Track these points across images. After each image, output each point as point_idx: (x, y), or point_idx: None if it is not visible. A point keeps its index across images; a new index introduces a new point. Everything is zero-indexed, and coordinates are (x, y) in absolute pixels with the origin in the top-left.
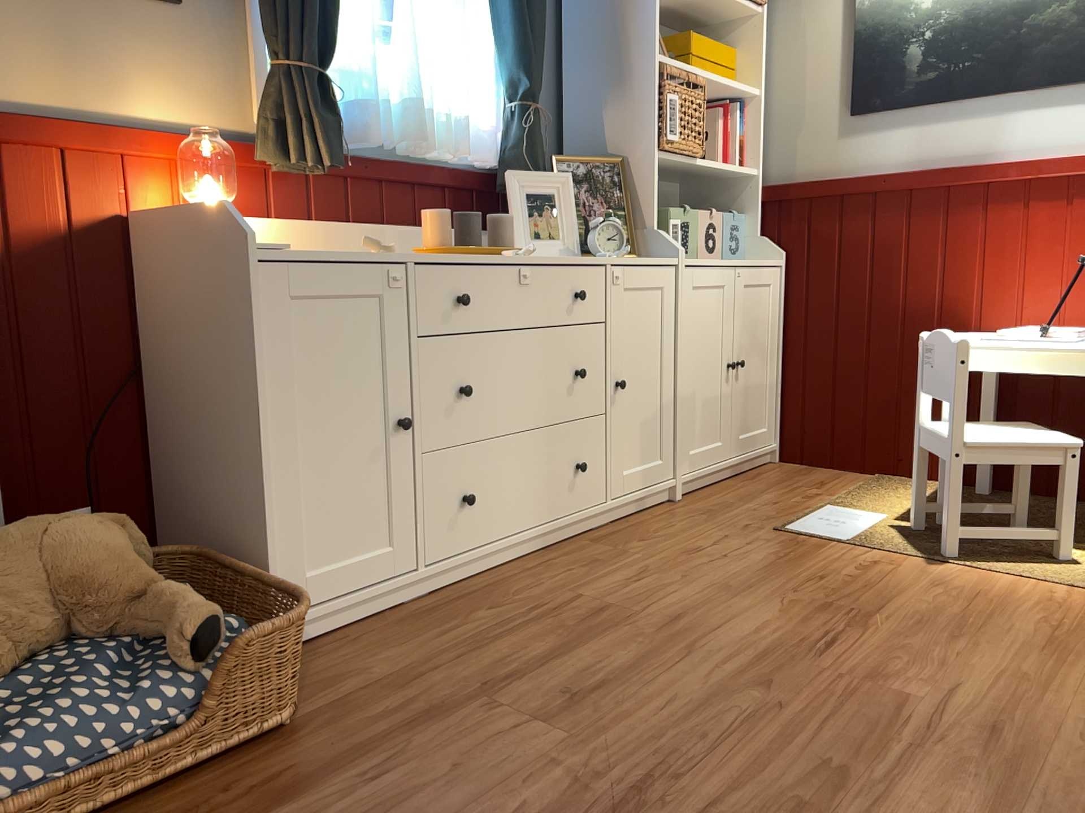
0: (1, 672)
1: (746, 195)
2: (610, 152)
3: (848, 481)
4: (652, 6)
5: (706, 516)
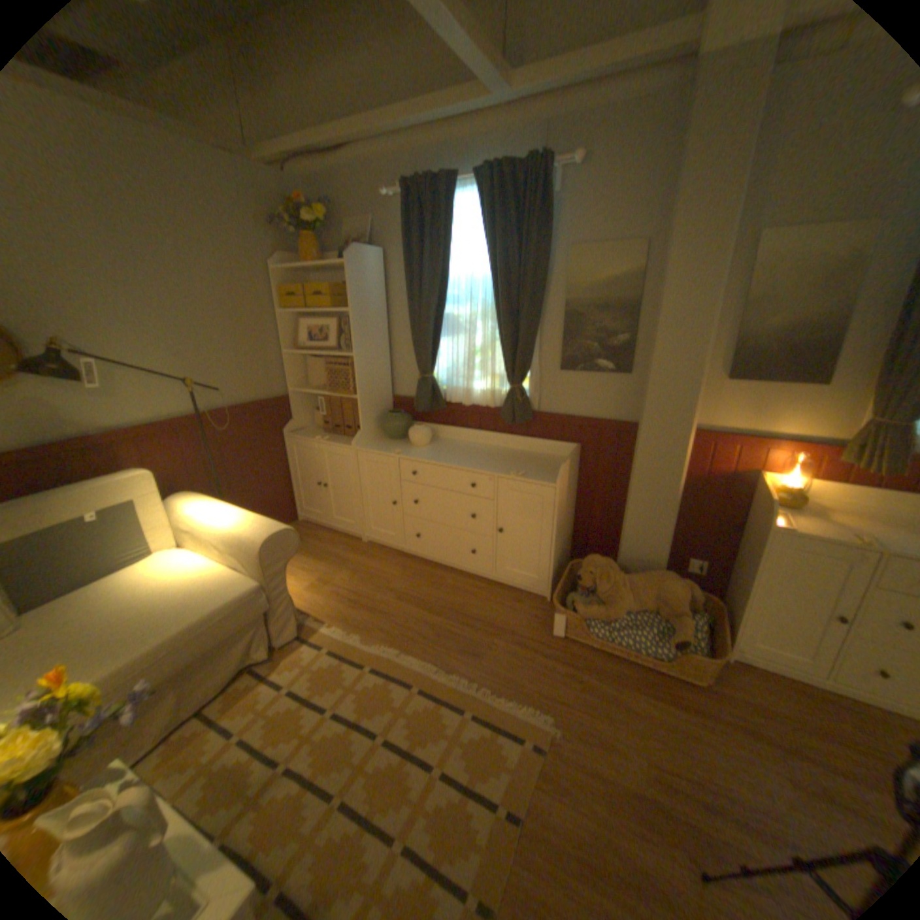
0: (635, 613)
1: None
2: None
3: None
4: None
5: None
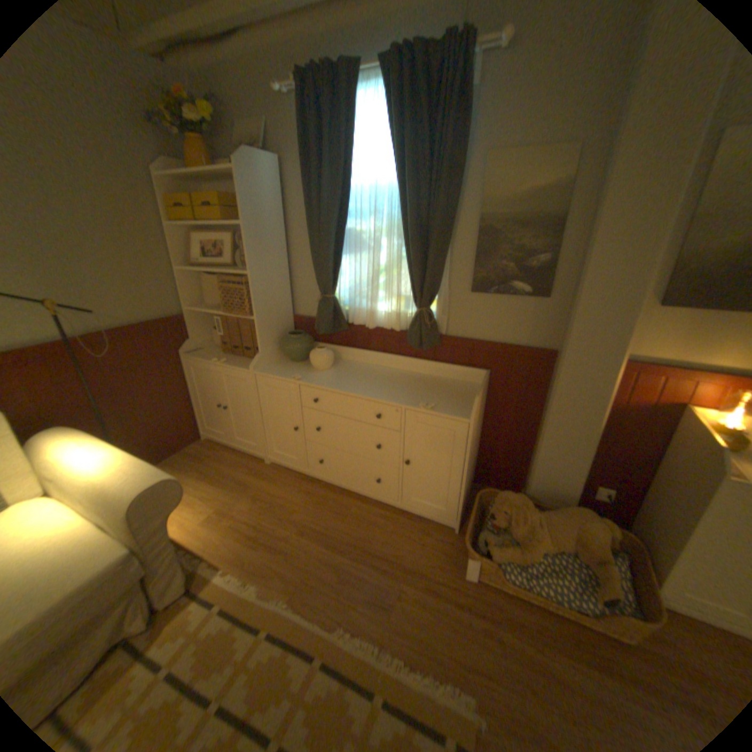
0: (552, 555)
1: None
2: None
3: None
4: None
5: None
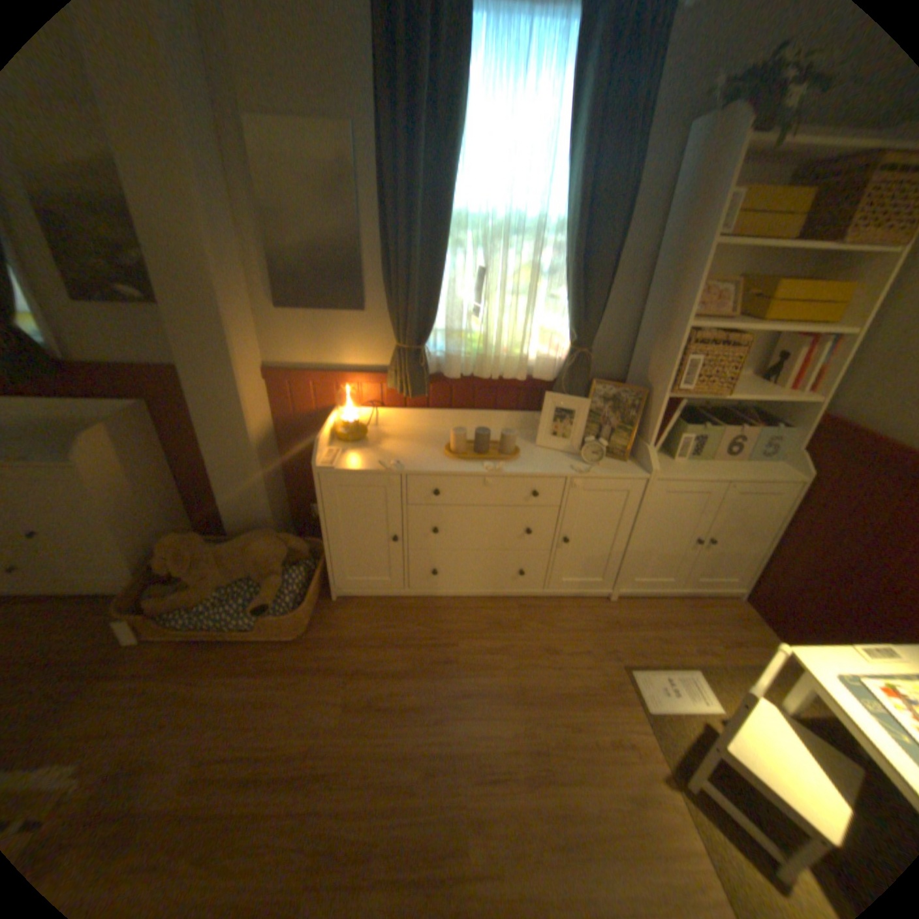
0: (225, 586)
1: (807, 415)
2: (647, 380)
3: (764, 659)
4: (698, 283)
5: (607, 627)
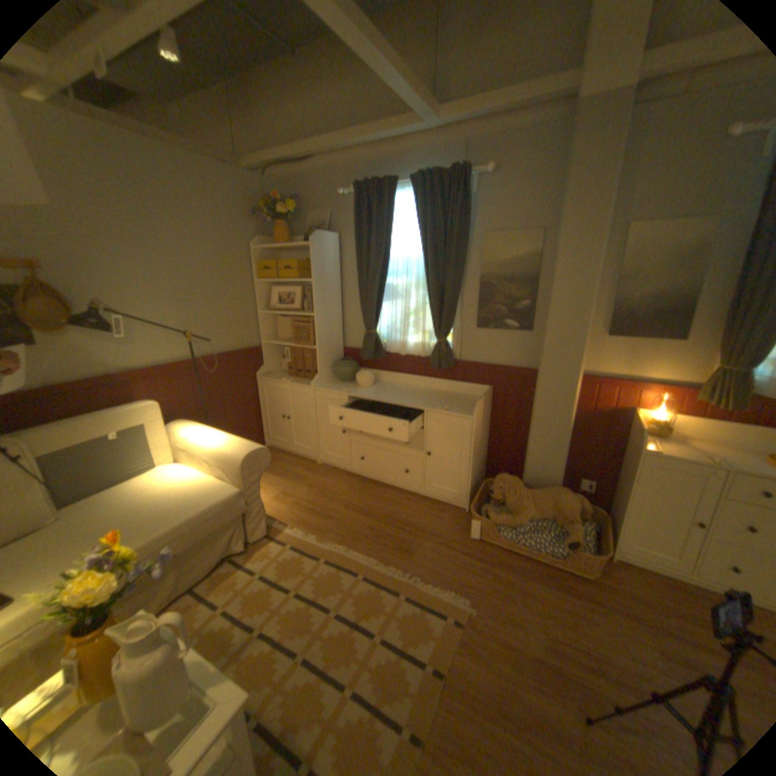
0: (536, 520)
1: None
2: None
3: None
4: None
5: None
